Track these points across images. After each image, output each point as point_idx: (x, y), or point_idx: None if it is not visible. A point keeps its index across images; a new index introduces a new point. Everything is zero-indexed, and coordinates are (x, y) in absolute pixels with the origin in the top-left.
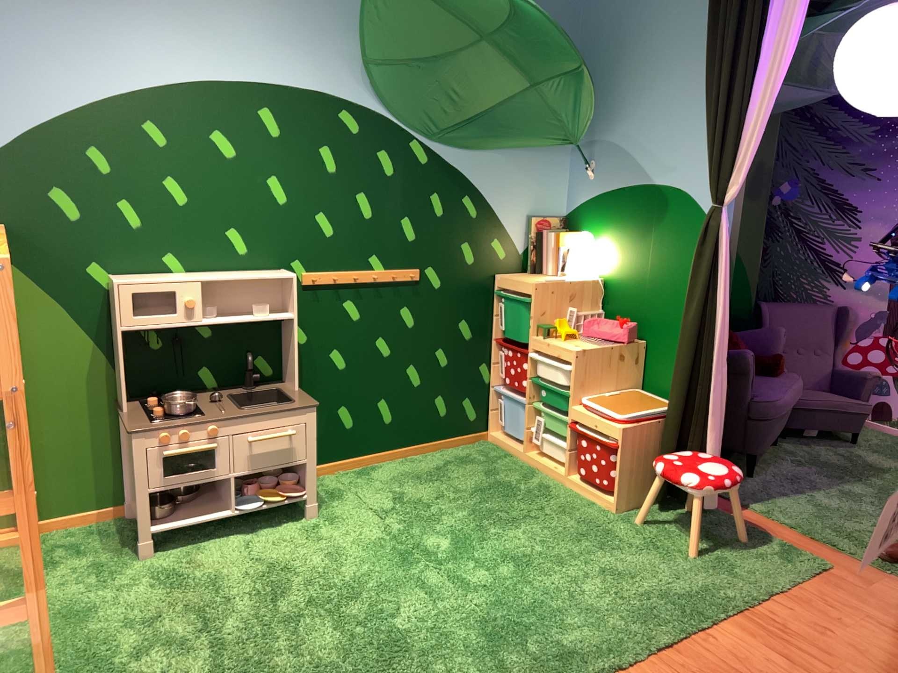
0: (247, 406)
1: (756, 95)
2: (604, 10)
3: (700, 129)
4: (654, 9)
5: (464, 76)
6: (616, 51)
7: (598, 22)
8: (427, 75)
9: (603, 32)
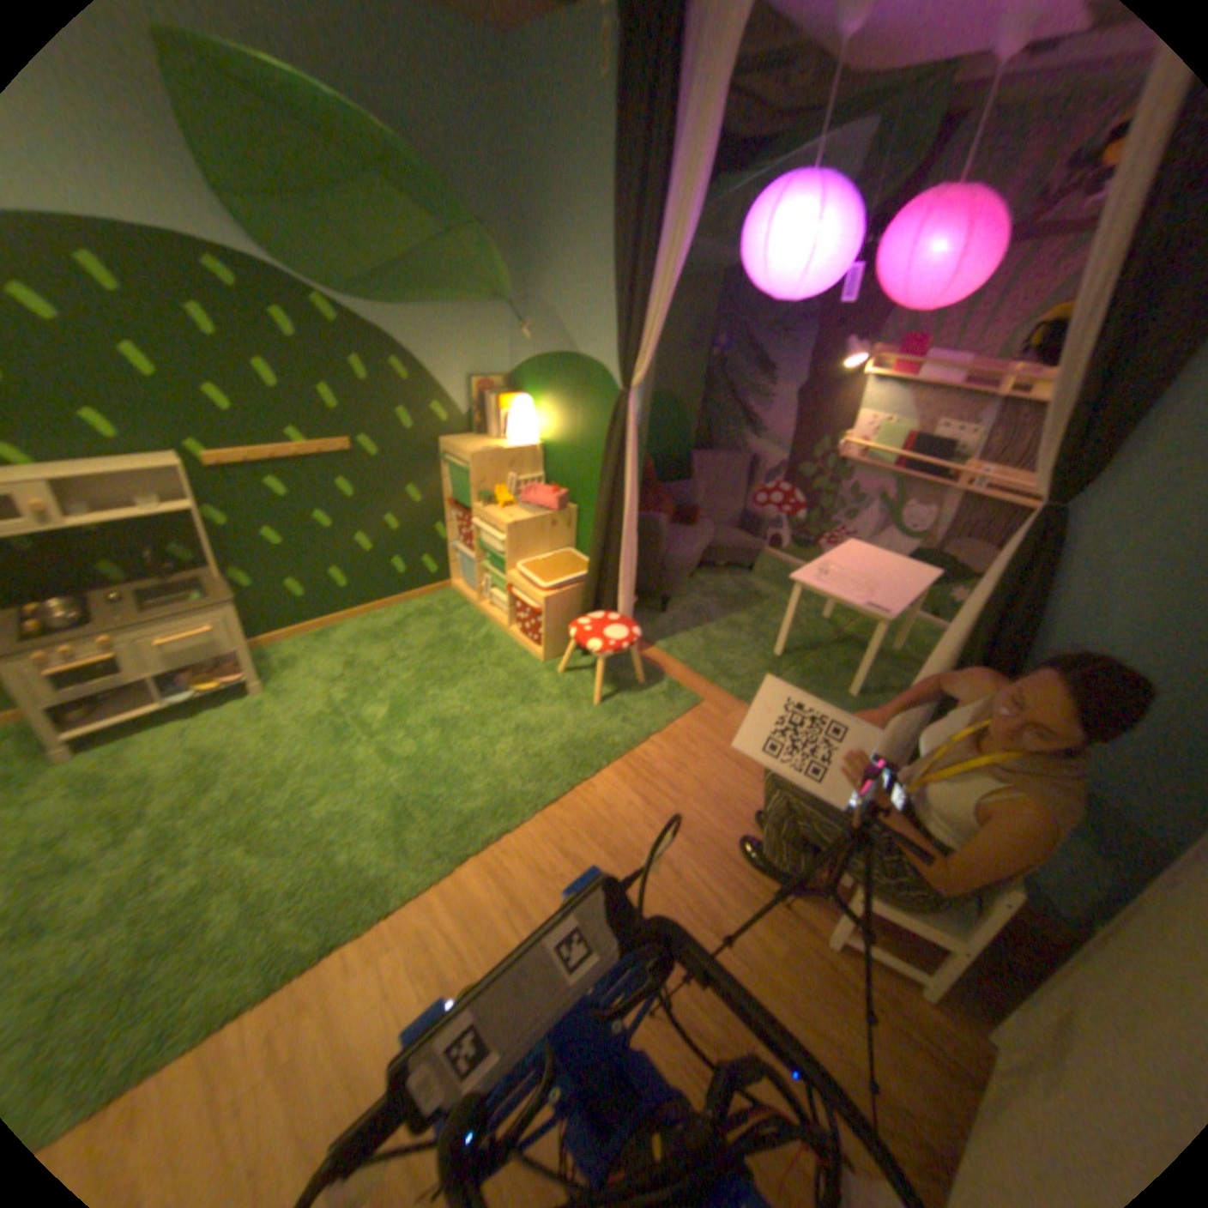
0: (141, 612)
1: (669, 266)
2: (530, 128)
3: (615, 301)
4: (578, 135)
5: (358, 210)
6: (544, 186)
7: (525, 144)
8: (306, 207)
9: (531, 158)
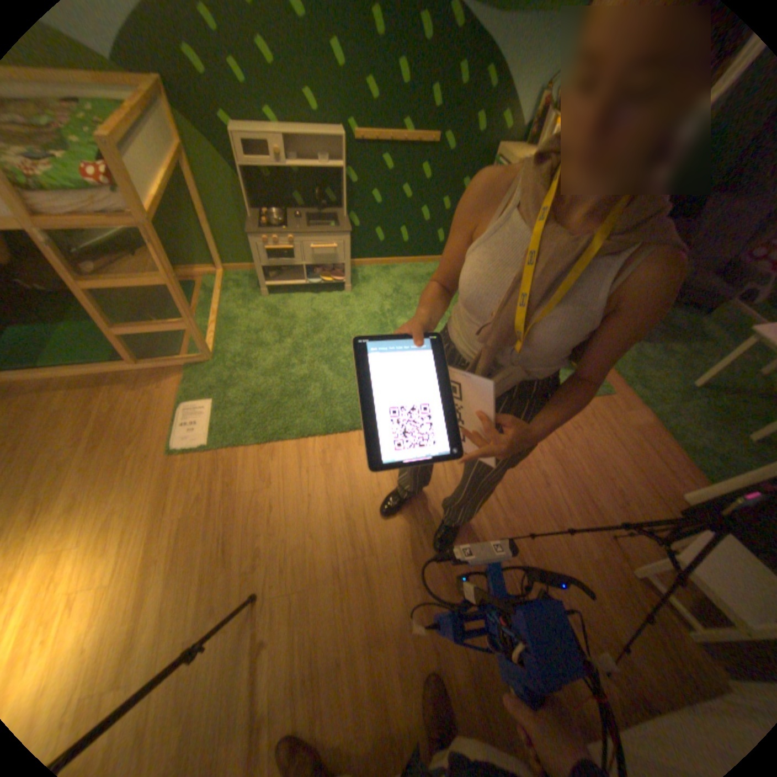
0: (309, 227)
1: None
2: None
3: None
4: None
5: None
6: None
7: None
8: None
9: None
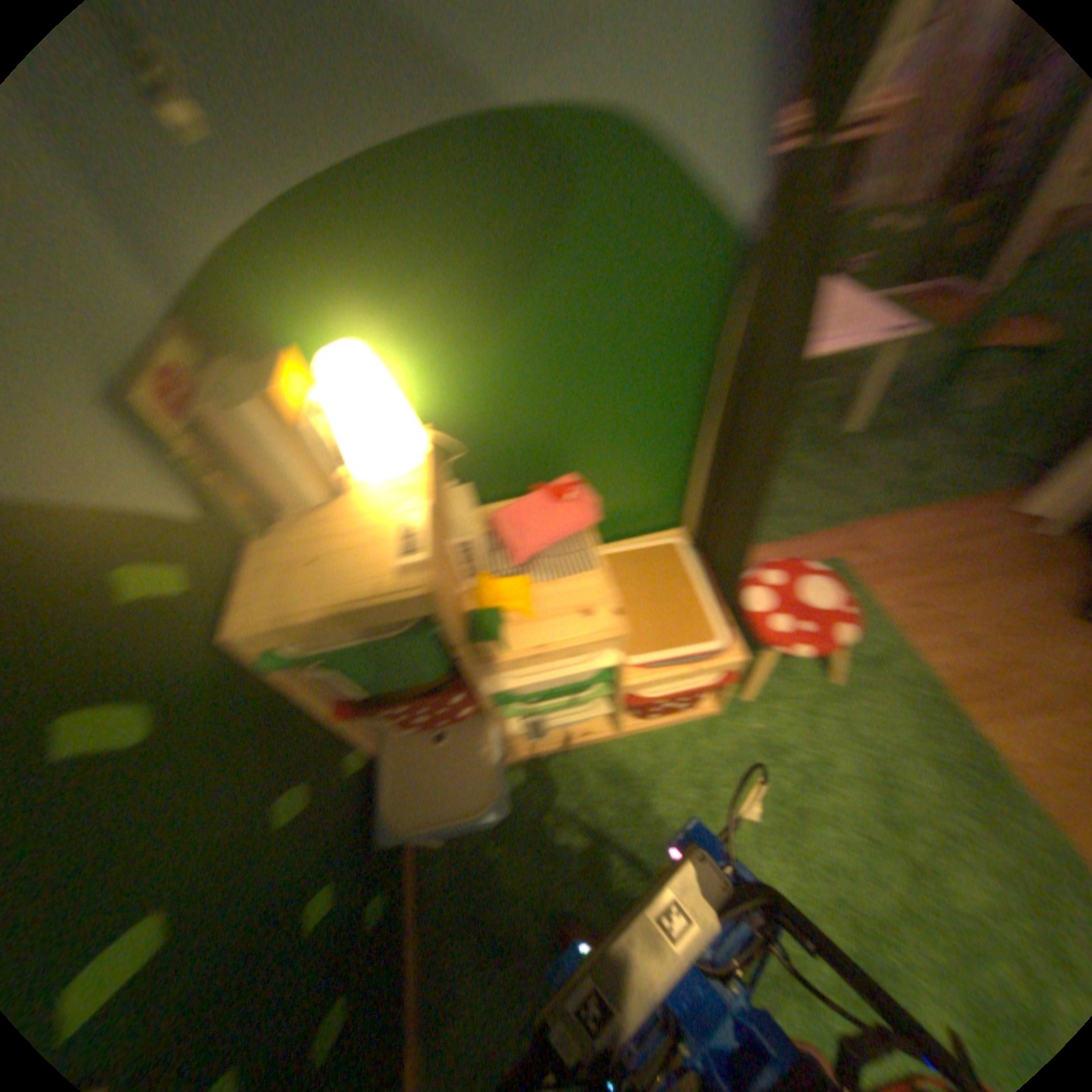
0: None
1: None
2: None
3: None
4: None
5: None
6: None
7: None
8: None
9: None
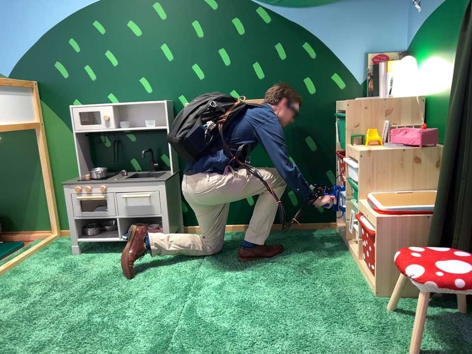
0: (126, 178)
1: None
2: None
3: None
4: None
5: None
6: None
7: None
8: None
9: None
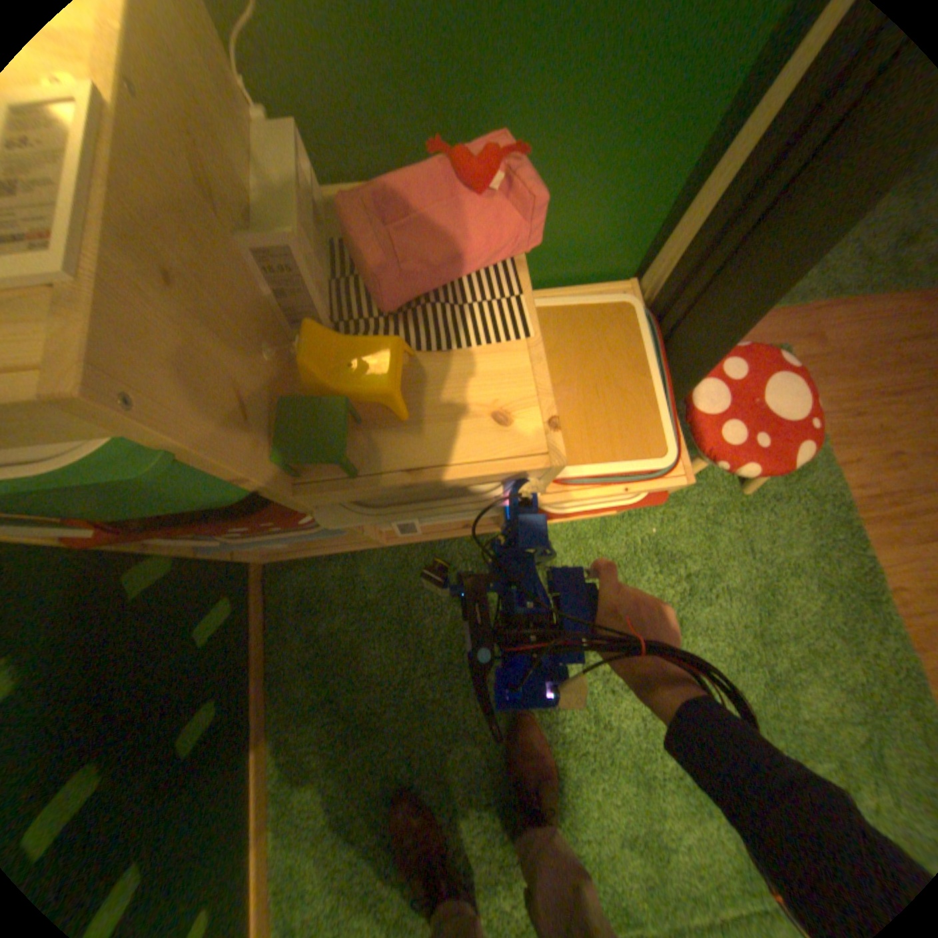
0: None
1: None
2: None
3: None
4: None
5: None
6: None
7: None
8: None
9: None
